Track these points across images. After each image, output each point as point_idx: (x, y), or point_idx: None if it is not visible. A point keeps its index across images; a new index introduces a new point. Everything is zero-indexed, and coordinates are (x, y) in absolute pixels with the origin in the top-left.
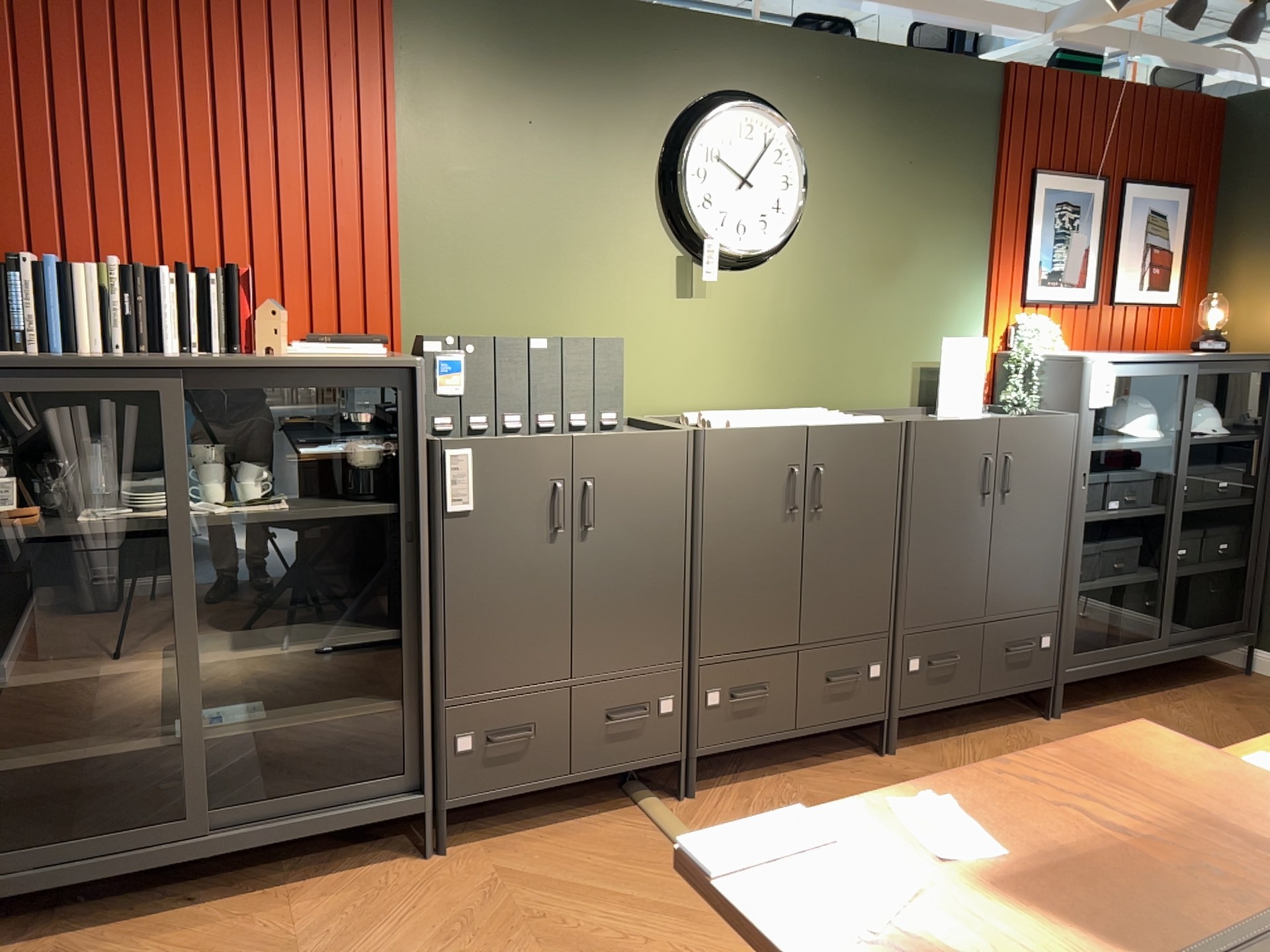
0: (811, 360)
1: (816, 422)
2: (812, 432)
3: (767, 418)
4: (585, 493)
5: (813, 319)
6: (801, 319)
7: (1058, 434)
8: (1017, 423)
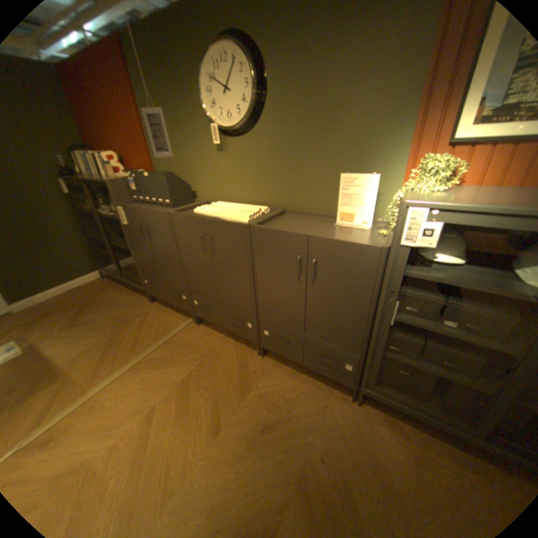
0: (276, 182)
1: (220, 216)
2: (204, 221)
3: (214, 210)
4: (146, 227)
5: (276, 160)
6: (269, 160)
7: (361, 257)
8: (322, 241)
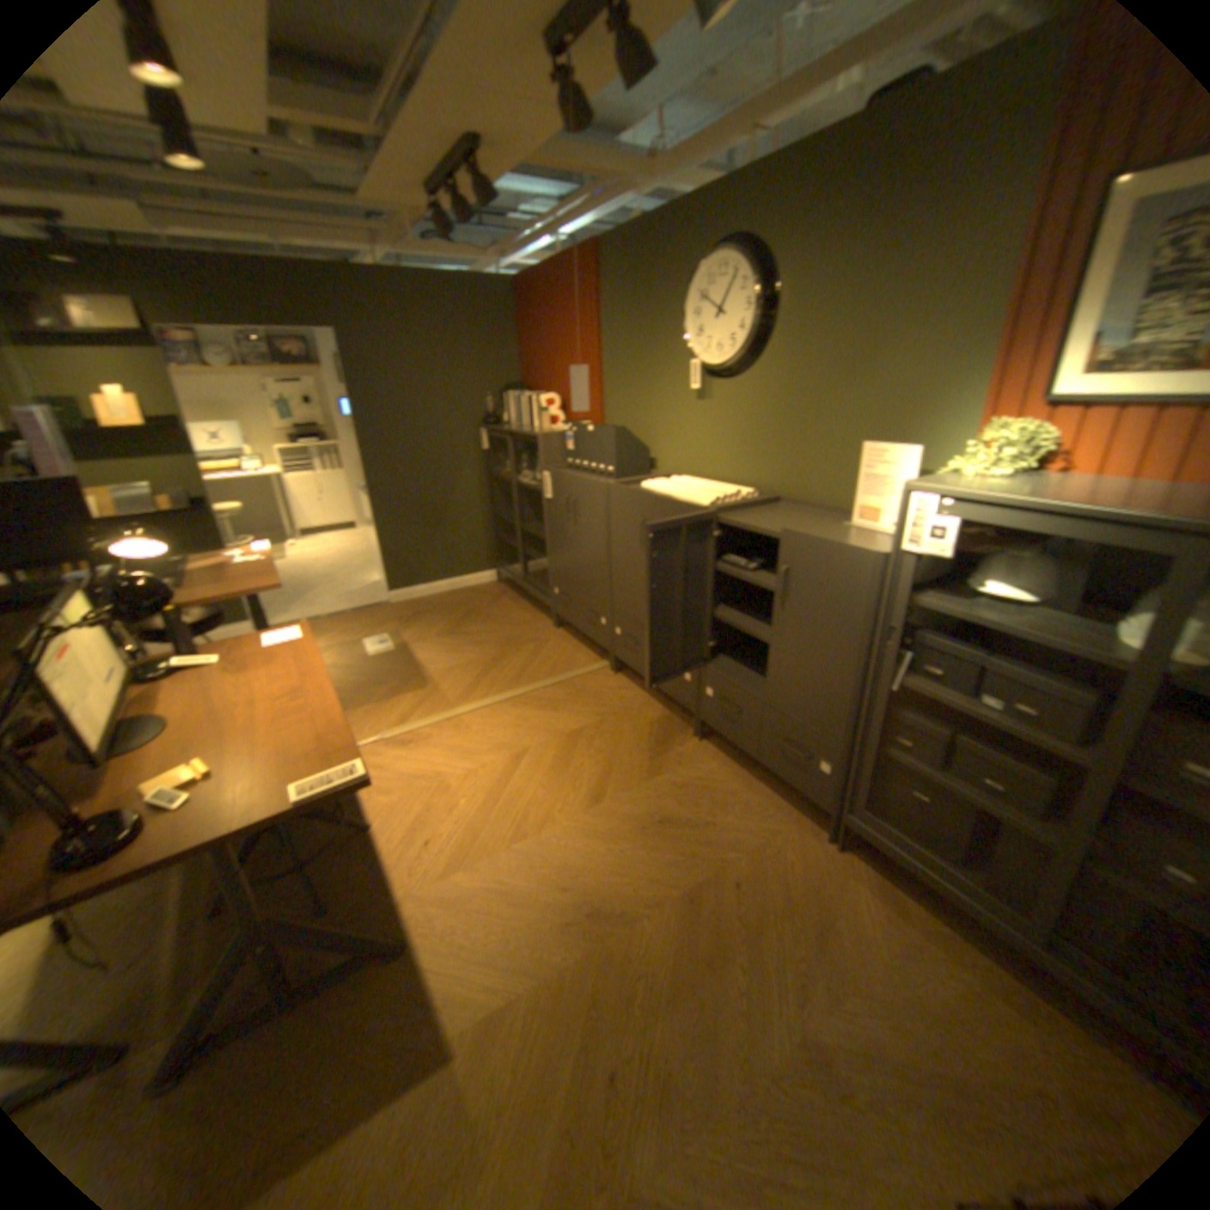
0: (777, 452)
1: (675, 495)
2: (652, 499)
3: (672, 486)
4: (576, 503)
5: (780, 417)
6: (771, 417)
7: (850, 566)
8: (800, 538)
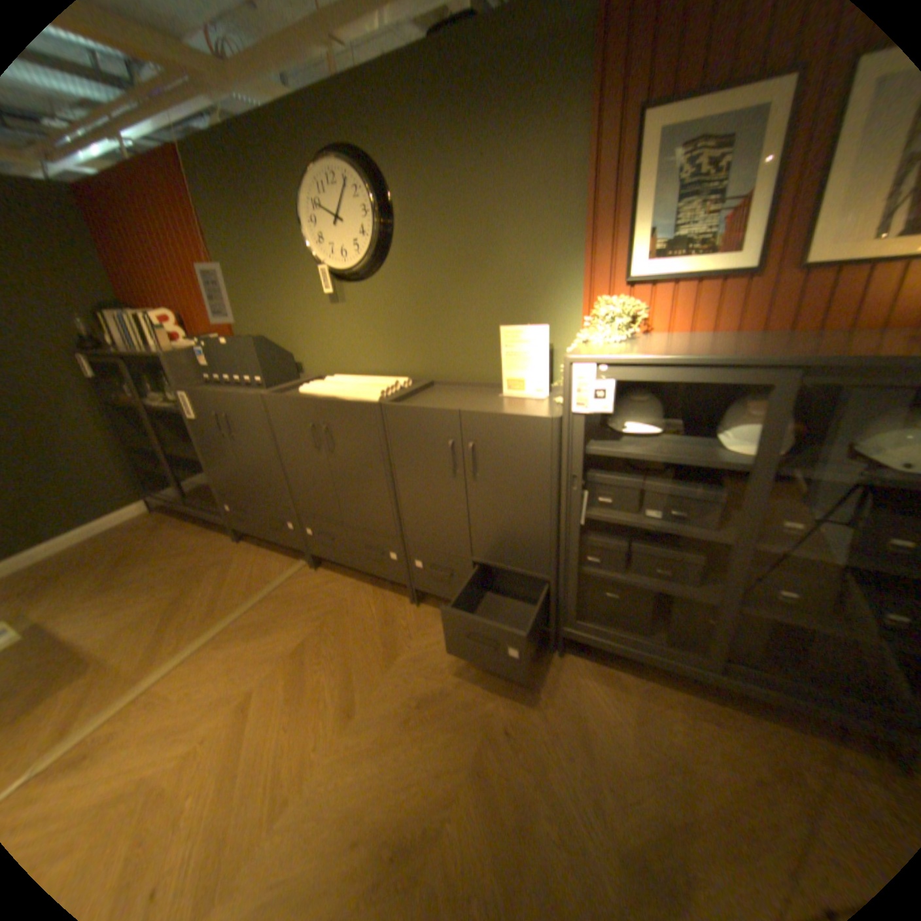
0: (419, 344)
1: (339, 396)
2: (317, 404)
3: (331, 388)
4: (227, 420)
5: (415, 313)
6: (407, 314)
7: (529, 434)
8: (478, 417)
